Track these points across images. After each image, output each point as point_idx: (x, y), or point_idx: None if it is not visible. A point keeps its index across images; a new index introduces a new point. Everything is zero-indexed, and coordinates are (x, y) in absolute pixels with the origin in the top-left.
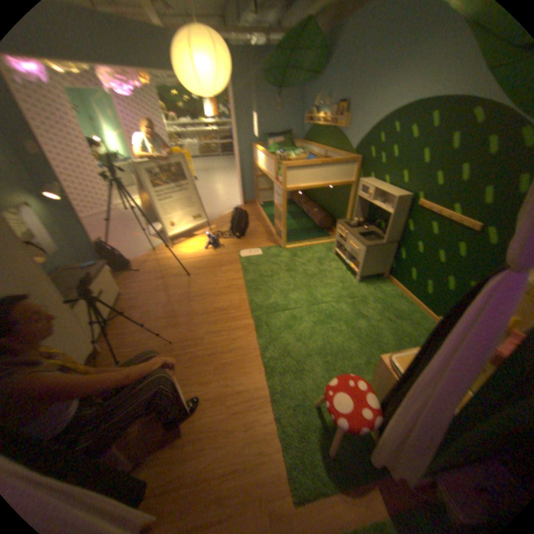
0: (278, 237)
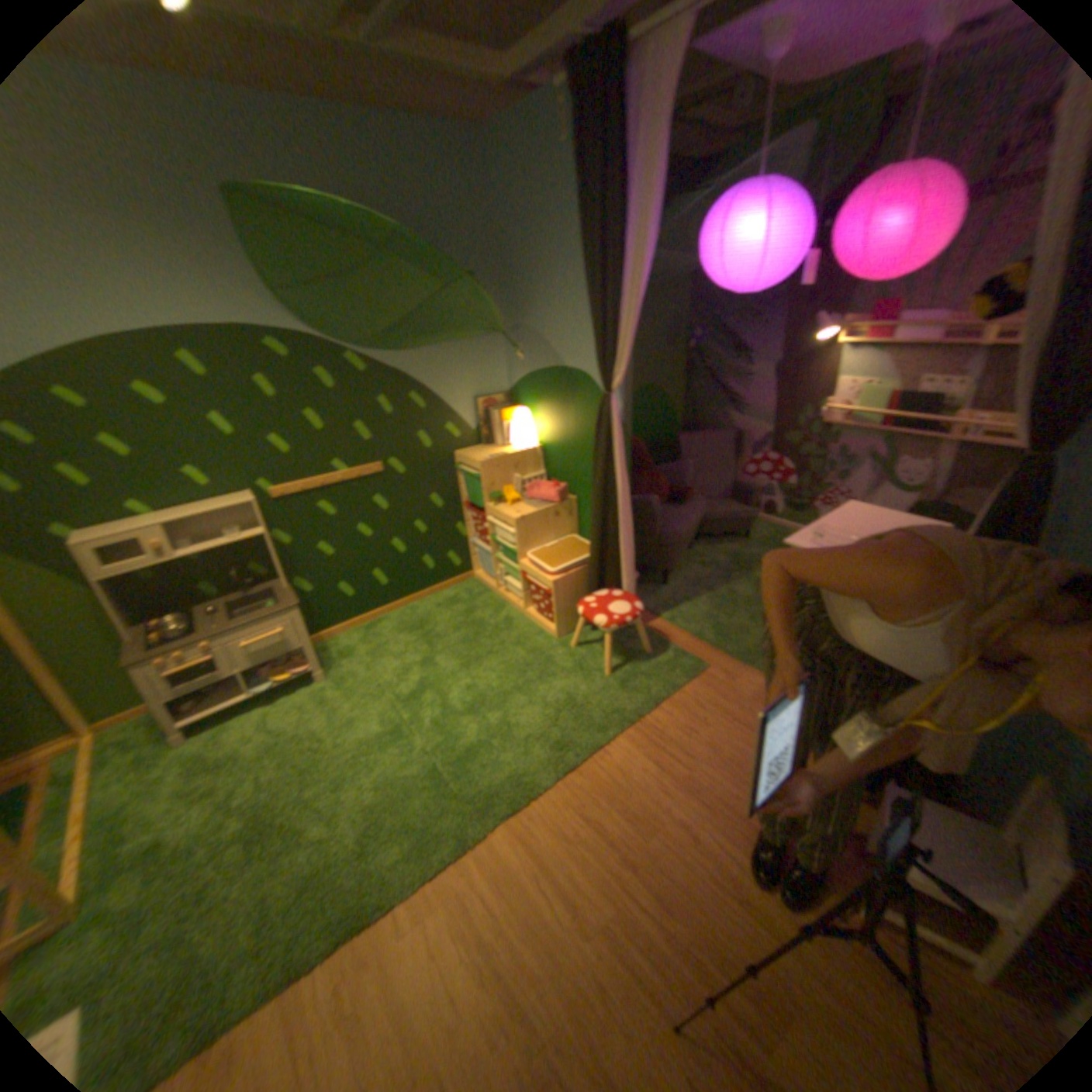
0: None
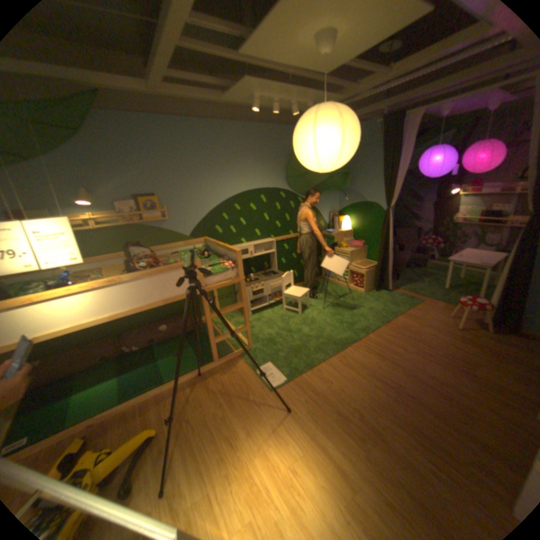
0: (219, 362)
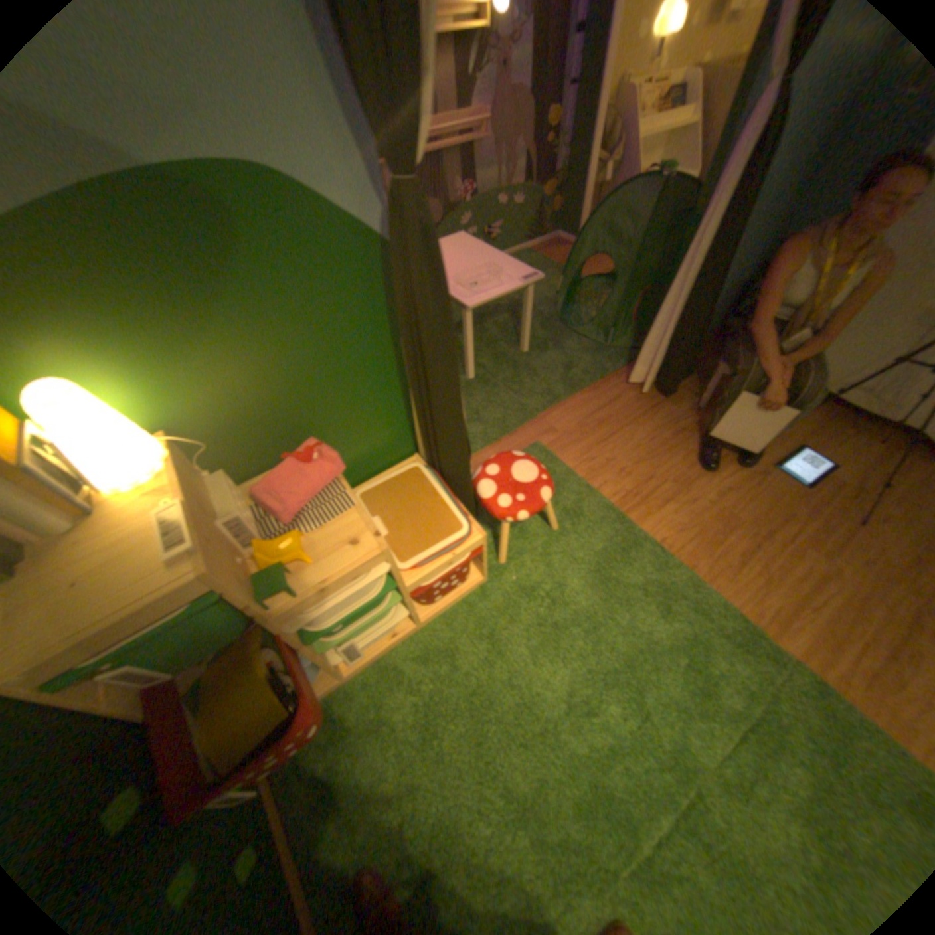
0: None
